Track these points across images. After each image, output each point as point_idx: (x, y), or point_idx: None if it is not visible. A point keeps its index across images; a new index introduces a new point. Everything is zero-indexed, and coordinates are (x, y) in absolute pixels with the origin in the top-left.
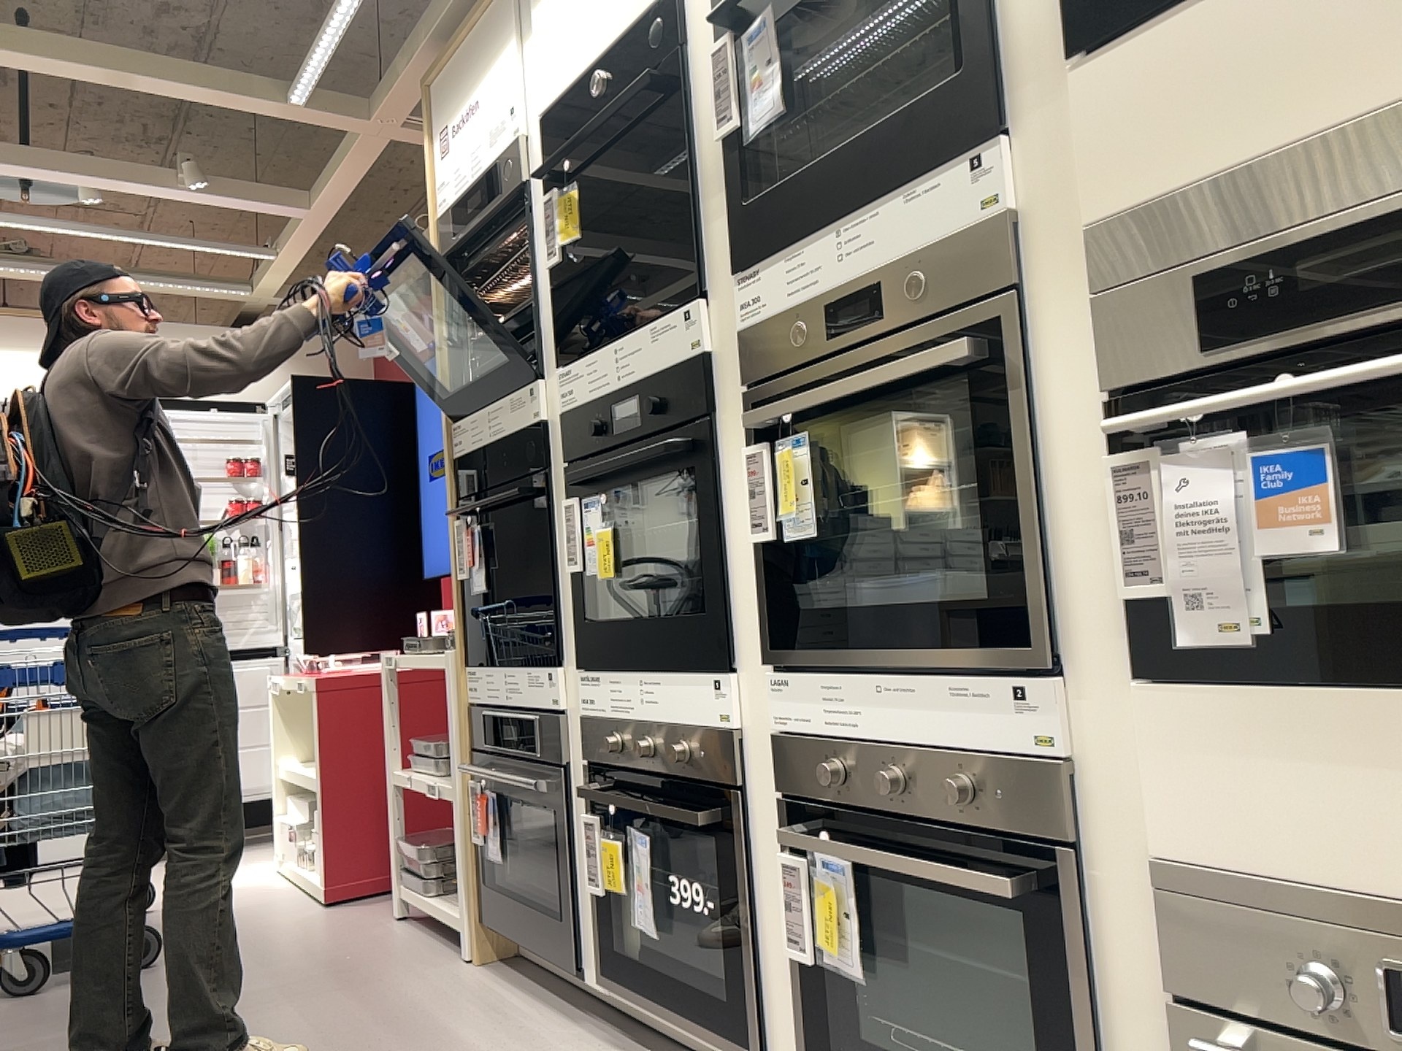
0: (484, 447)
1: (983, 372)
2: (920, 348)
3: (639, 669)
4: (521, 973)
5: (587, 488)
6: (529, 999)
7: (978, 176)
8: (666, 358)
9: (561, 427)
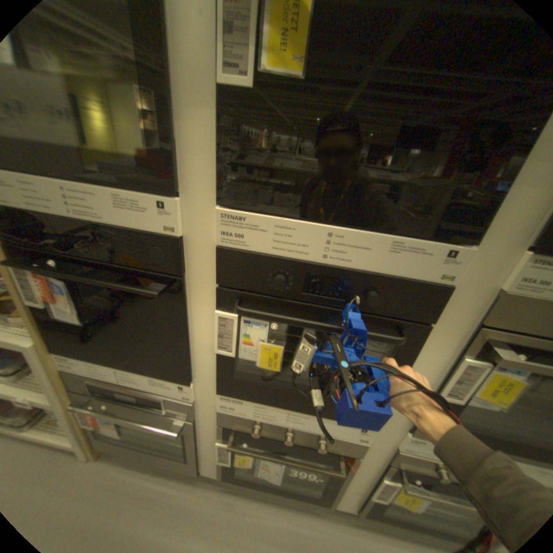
0: (51, 213)
1: None
2: None
3: (291, 410)
4: (129, 457)
5: (255, 315)
6: (153, 479)
7: None
8: (405, 273)
9: (220, 259)
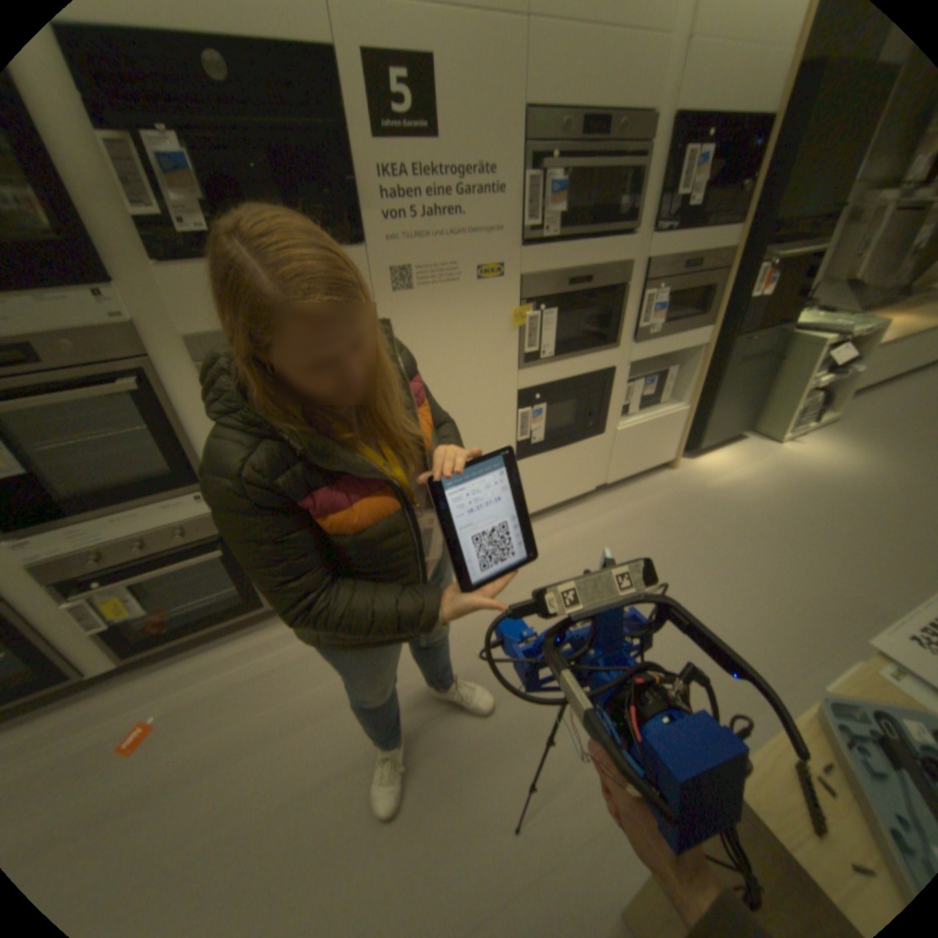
0: None
1: (137, 392)
2: (82, 380)
3: None
4: None
5: None
6: None
7: (102, 302)
8: None
9: None
